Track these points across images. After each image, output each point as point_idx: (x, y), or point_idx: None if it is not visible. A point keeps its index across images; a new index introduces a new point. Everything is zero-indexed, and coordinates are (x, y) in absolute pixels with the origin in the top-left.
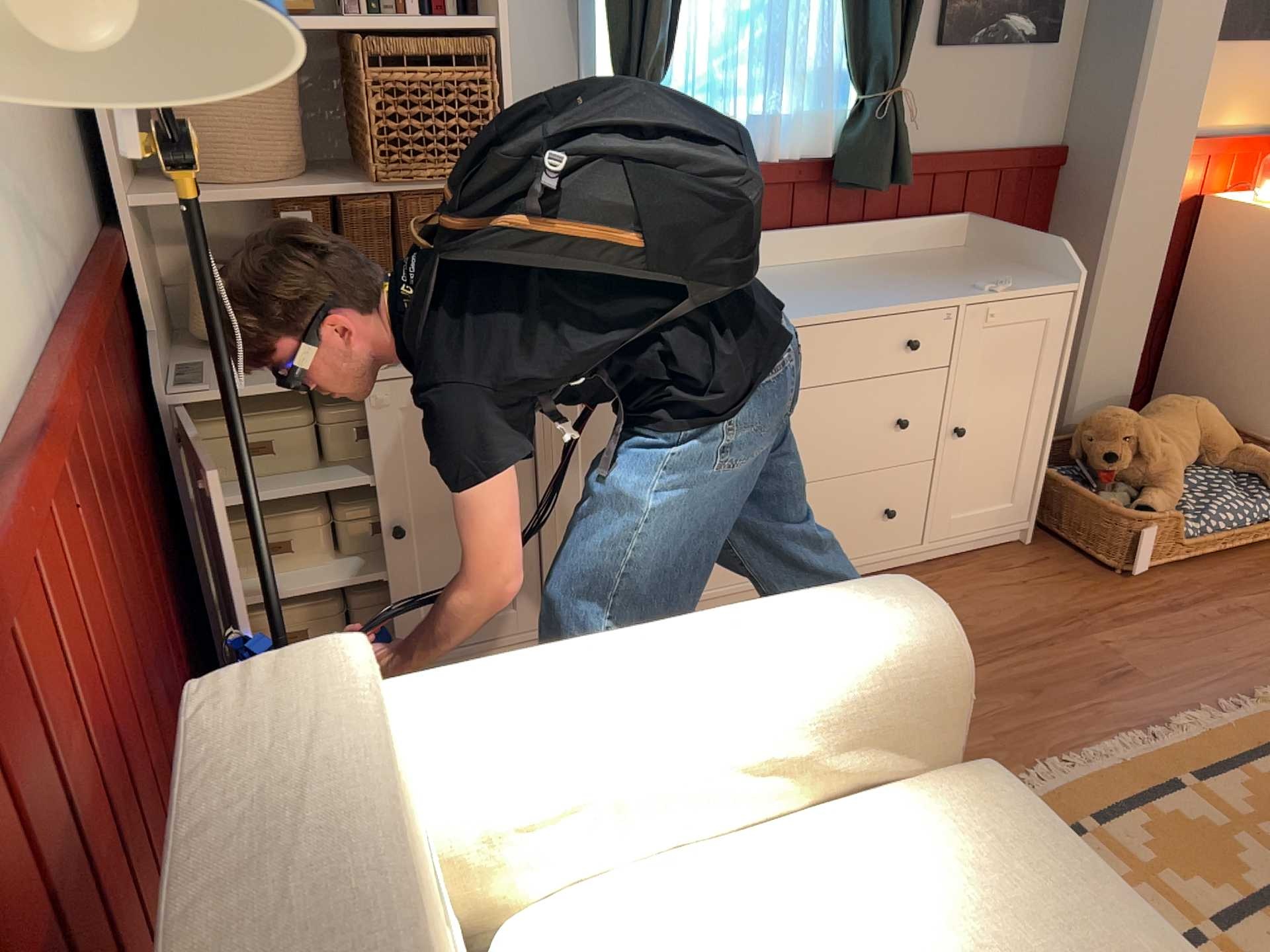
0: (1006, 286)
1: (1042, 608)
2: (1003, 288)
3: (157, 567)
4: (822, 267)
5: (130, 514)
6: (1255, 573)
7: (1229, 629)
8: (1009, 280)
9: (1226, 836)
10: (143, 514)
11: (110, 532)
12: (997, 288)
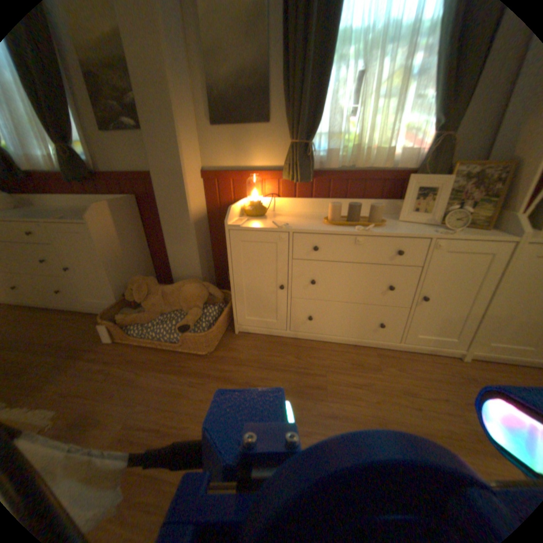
0: (67, 218)
1: (68, 340)
2: (55, 217)
3: None
4: (74, 207)
5: None
6: (150, 362)
7: (83, 377)
8: (62, 215)
9: None
10: None
11: None
12: (59, 218)
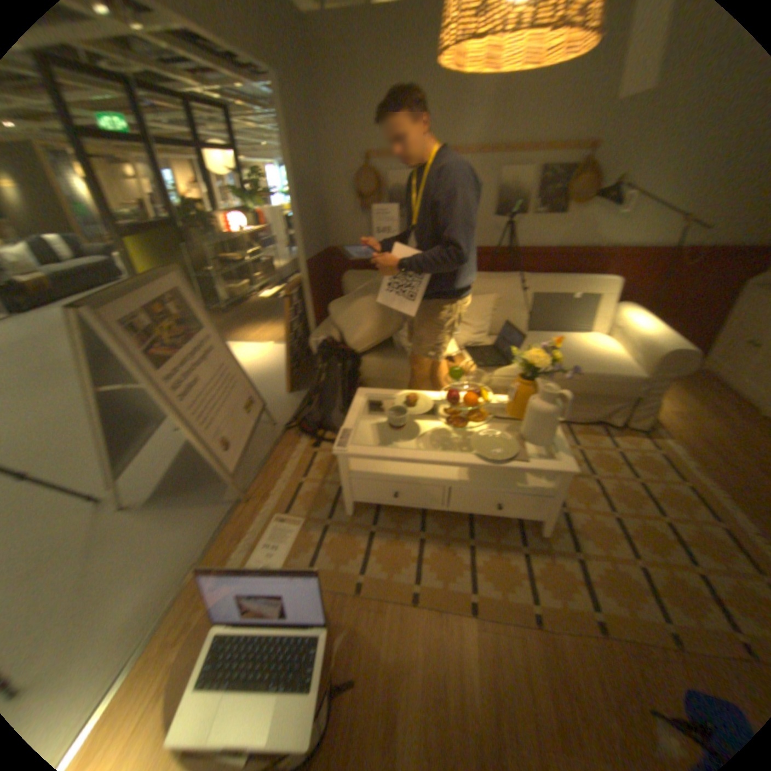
0: None
1: None
2: None
3: (696, 308)
4: None
5: (690, 290)
6: None
7: None
8: None
9: (690, 516)
10: (702, 296)
11: (672, 283)
12: None
